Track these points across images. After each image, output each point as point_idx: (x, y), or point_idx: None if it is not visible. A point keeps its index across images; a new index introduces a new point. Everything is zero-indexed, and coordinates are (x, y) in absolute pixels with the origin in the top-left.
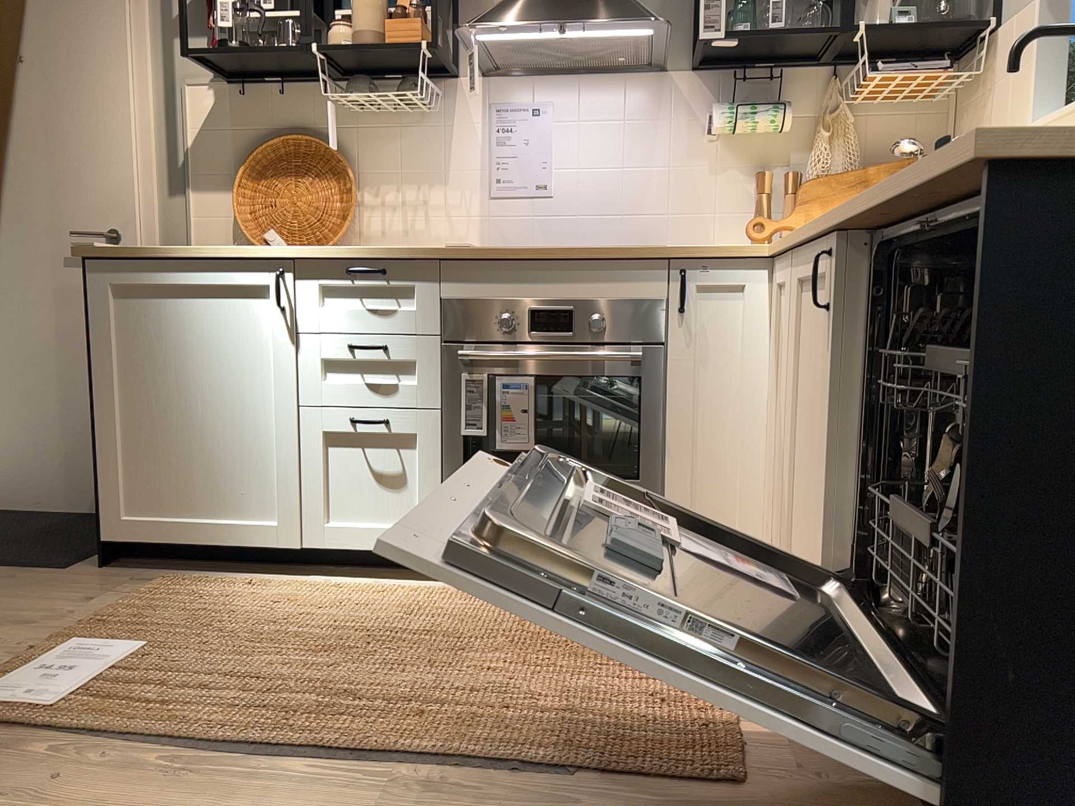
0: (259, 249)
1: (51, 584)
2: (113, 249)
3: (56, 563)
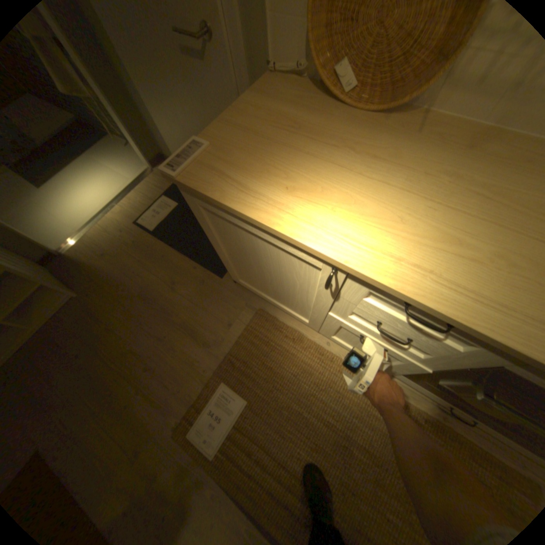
0: (319, 250)
1: (216, 296)
2: (190, 185)
3: (219, 269)
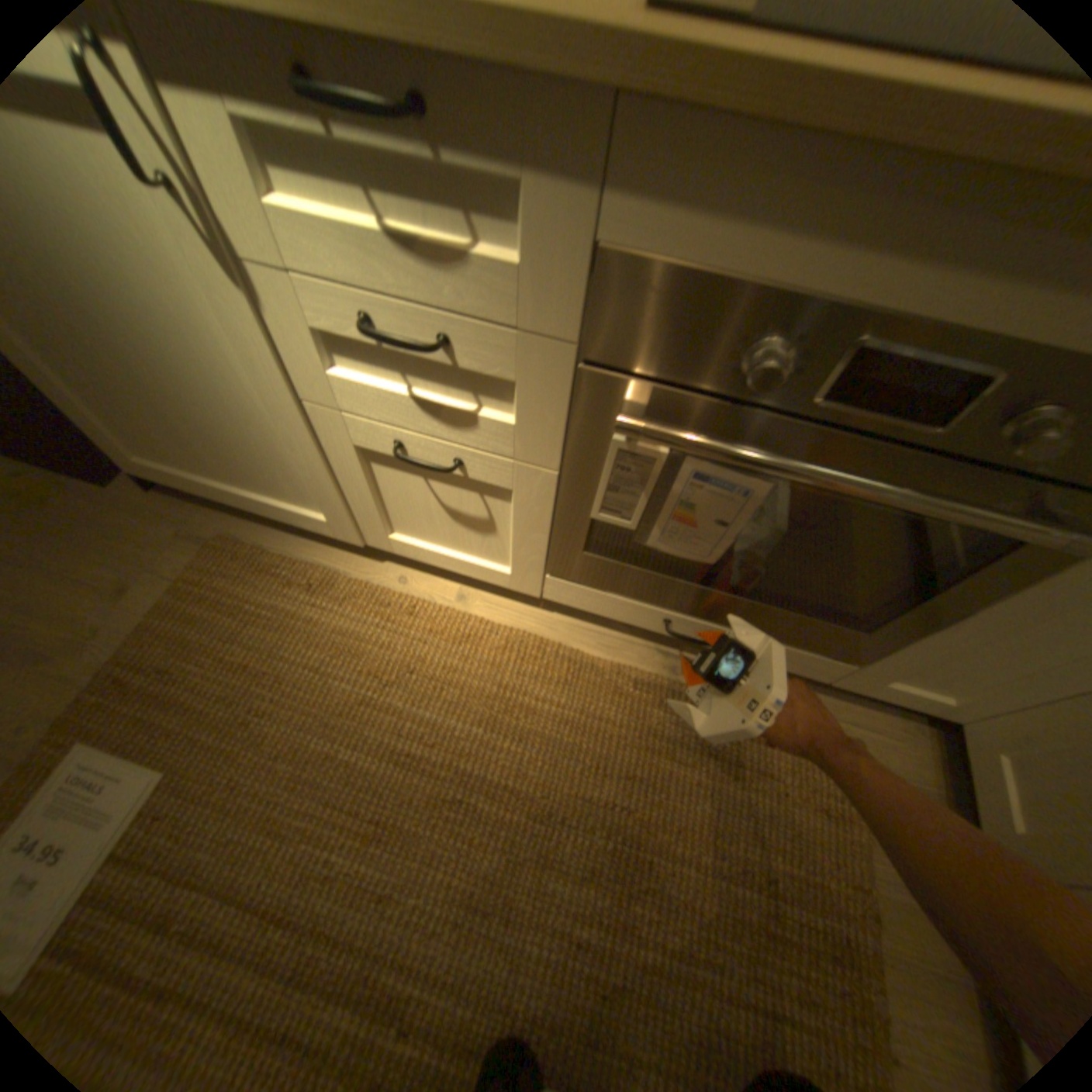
0: None
1: (84, 530)
2: None
3: (96, 469)
